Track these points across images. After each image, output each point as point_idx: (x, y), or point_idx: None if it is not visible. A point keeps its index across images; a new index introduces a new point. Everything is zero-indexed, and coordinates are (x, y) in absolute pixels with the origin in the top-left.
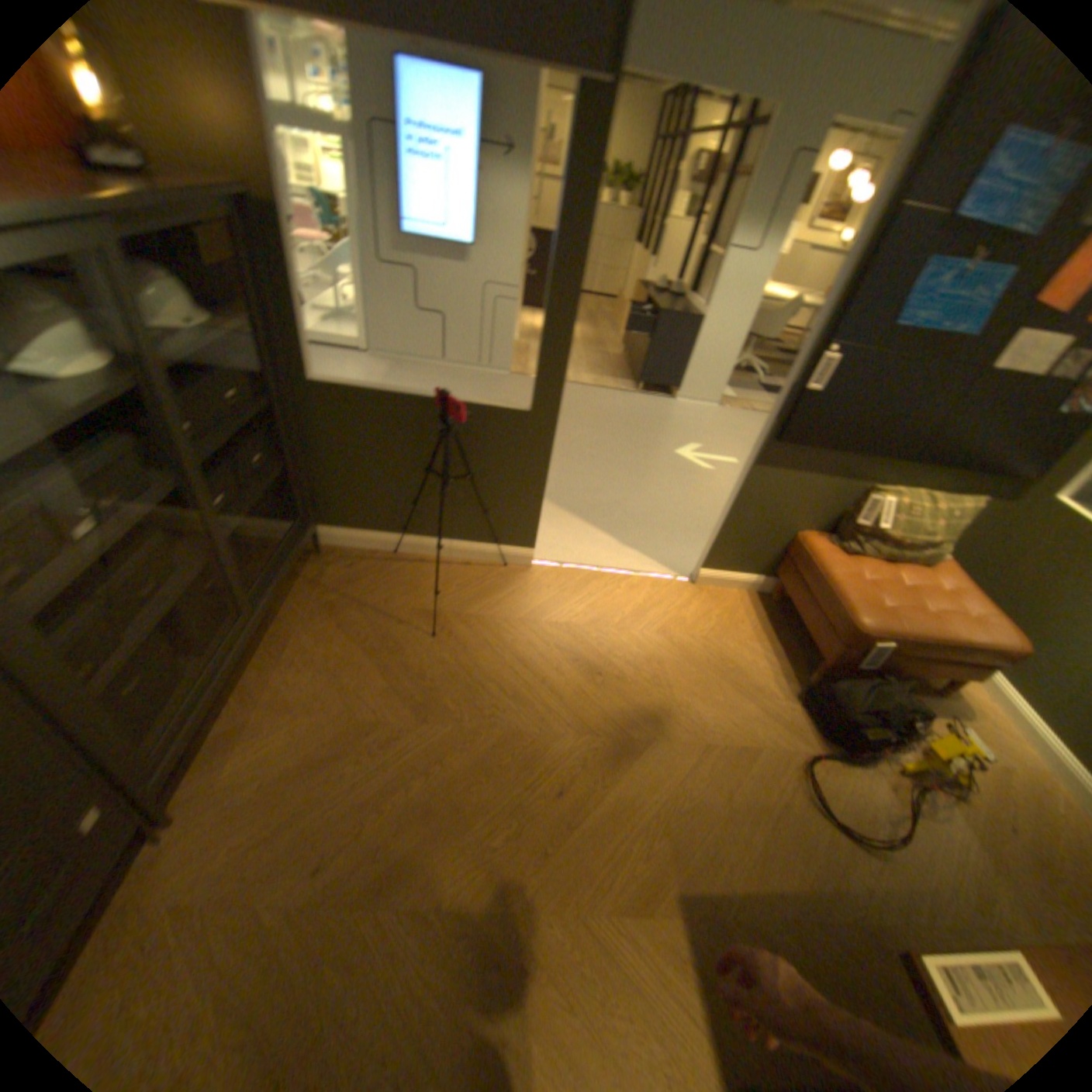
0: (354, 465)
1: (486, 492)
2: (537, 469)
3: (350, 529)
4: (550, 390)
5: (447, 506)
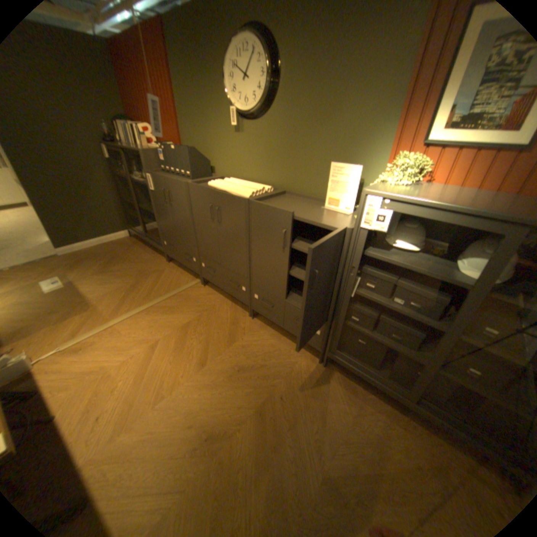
0: None
1: None
2: None
3: None
4: None
5: None
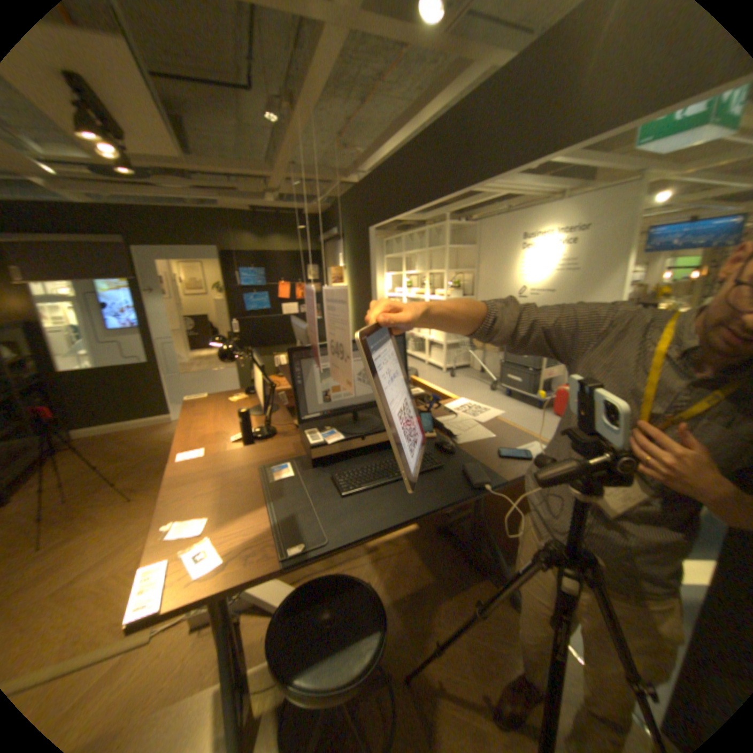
0: (79, 400)
1: (139, 396)
2: (156, 382)
3: (83, 429)
4: (149, 354)
5: (124, 406)
